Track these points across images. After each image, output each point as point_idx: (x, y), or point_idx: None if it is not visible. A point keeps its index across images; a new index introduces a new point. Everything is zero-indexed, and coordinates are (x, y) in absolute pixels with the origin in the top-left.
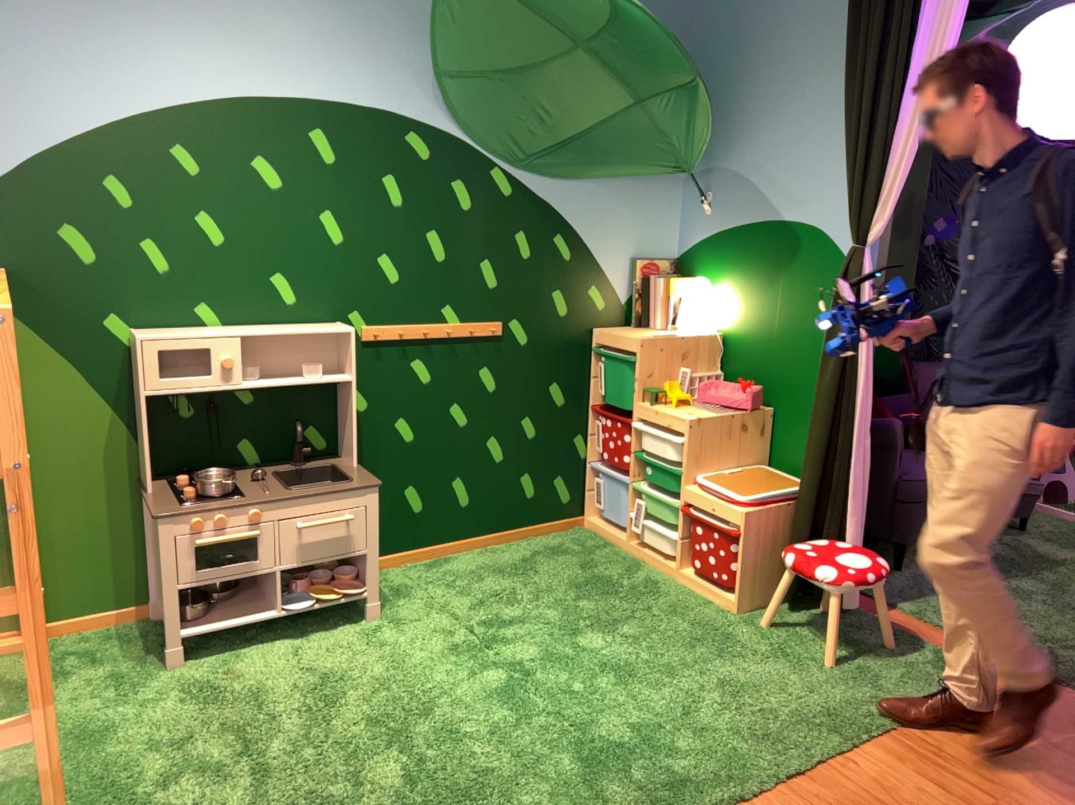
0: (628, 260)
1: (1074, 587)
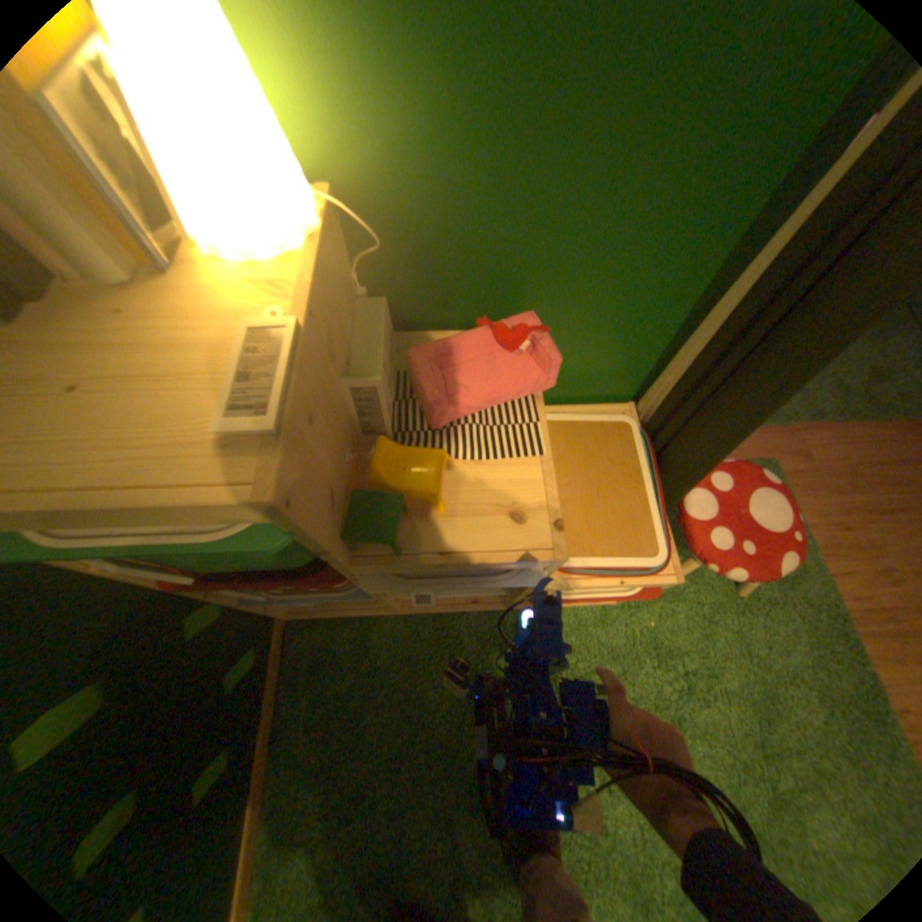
0: None
1: None
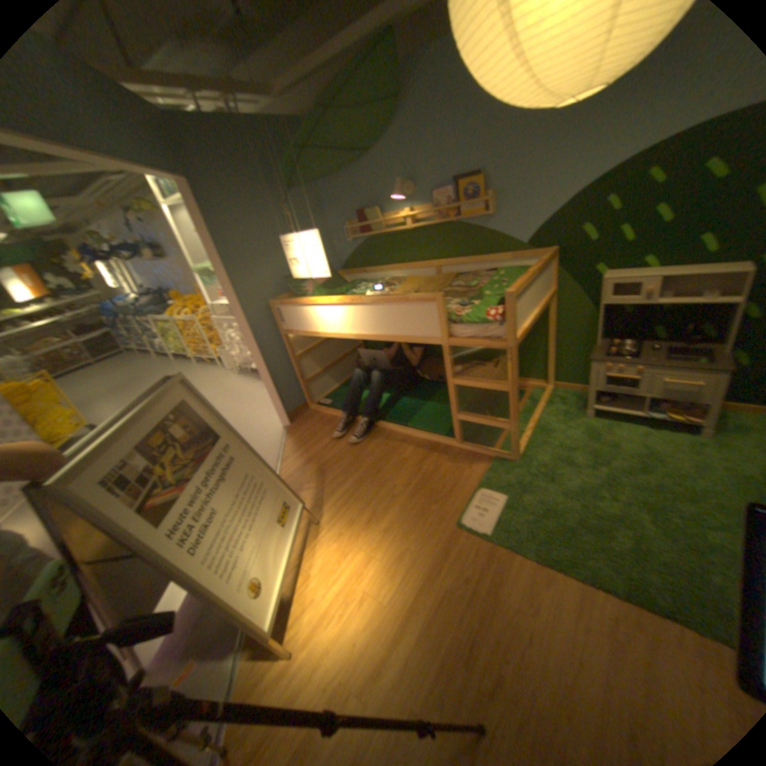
0: None
1: None
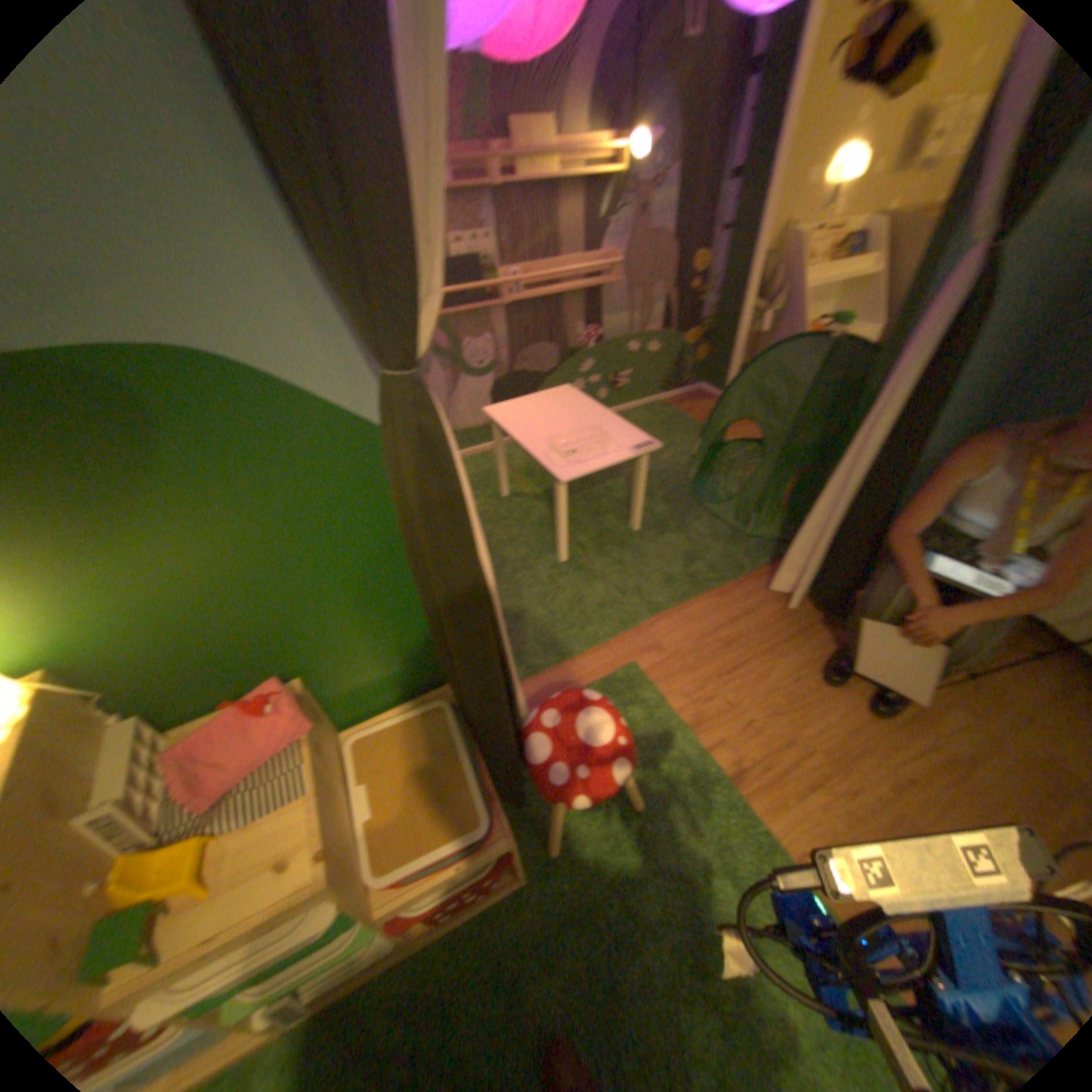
0: None
1: (502, 535)
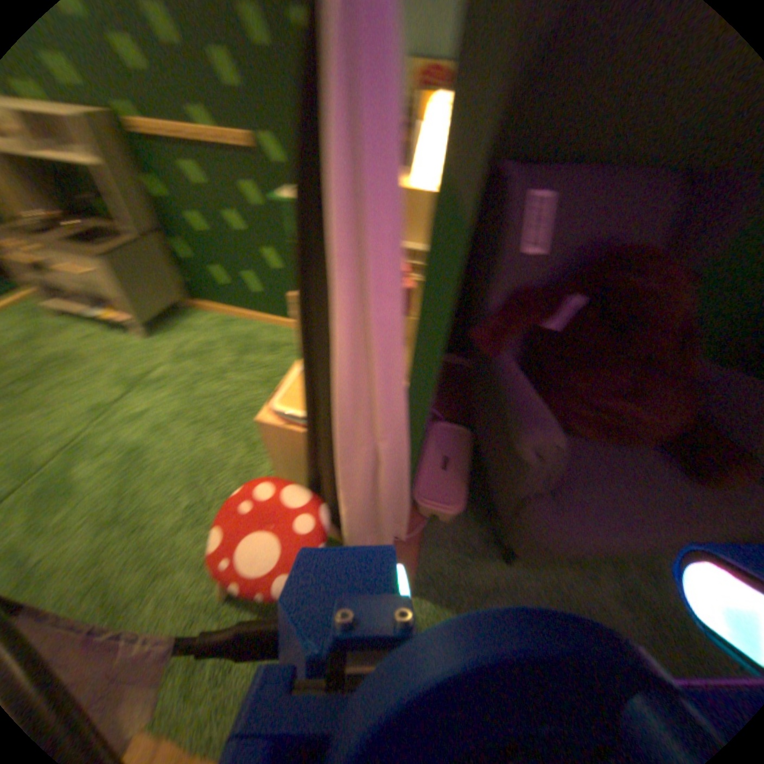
0: (405, 52)
1: None
